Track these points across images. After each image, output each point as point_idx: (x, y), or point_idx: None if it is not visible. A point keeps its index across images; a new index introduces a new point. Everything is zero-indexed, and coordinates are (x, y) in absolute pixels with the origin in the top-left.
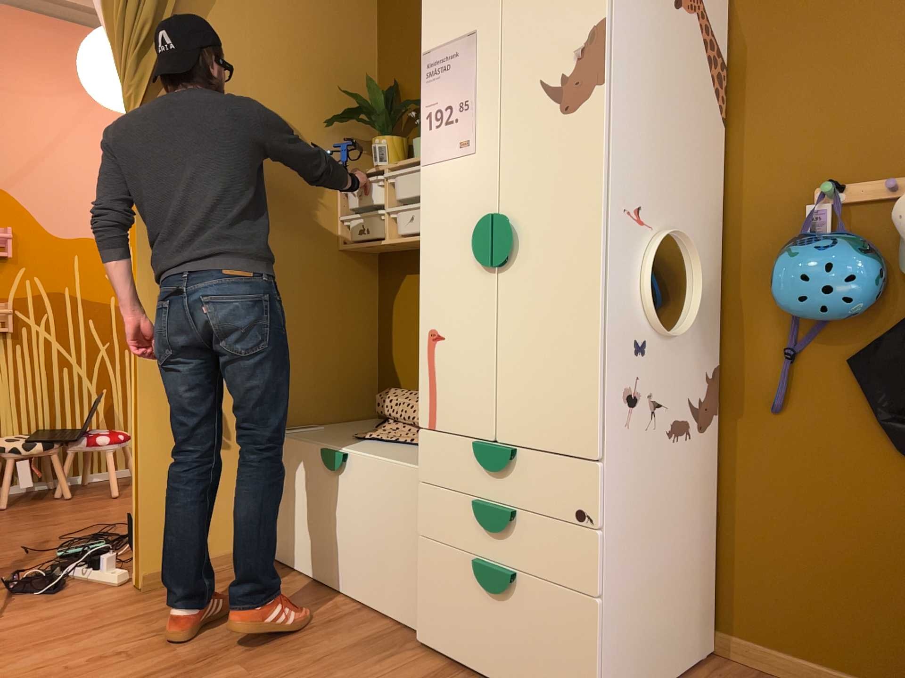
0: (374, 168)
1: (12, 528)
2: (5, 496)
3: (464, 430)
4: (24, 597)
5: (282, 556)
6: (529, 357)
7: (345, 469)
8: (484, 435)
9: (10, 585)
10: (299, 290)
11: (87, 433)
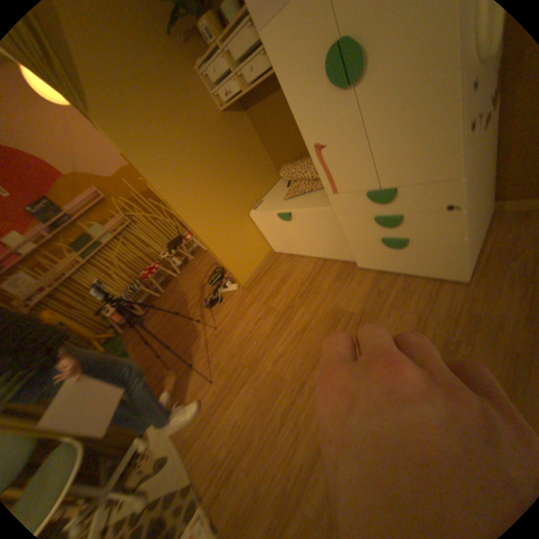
0: (210, 46)
1: (189, 279)
2: (177, 269)
3: (357, 187)
4: (215, 306)
5: (281, 250)
6: (395, 134)
7: (292, 217)
8: (371, 186)
9: (207, 303)
10: (220, 145)
11: (182, 236)
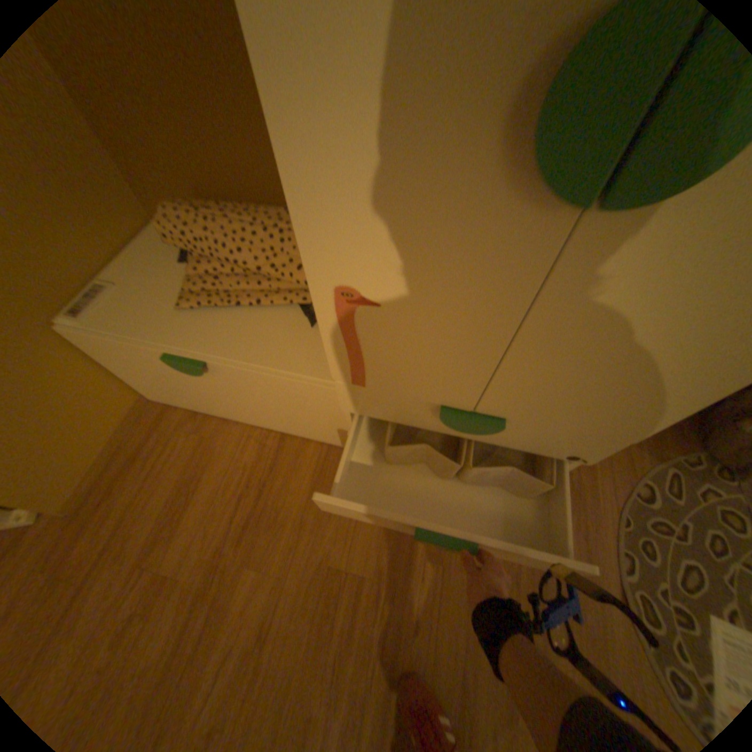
0: None
1: None
2: None
3: (419, 395)
4: None
5: (168, 402)
6: (584, 359)
7: (211, 371)
8: (454, 404)
9: None
10: None
11: None
